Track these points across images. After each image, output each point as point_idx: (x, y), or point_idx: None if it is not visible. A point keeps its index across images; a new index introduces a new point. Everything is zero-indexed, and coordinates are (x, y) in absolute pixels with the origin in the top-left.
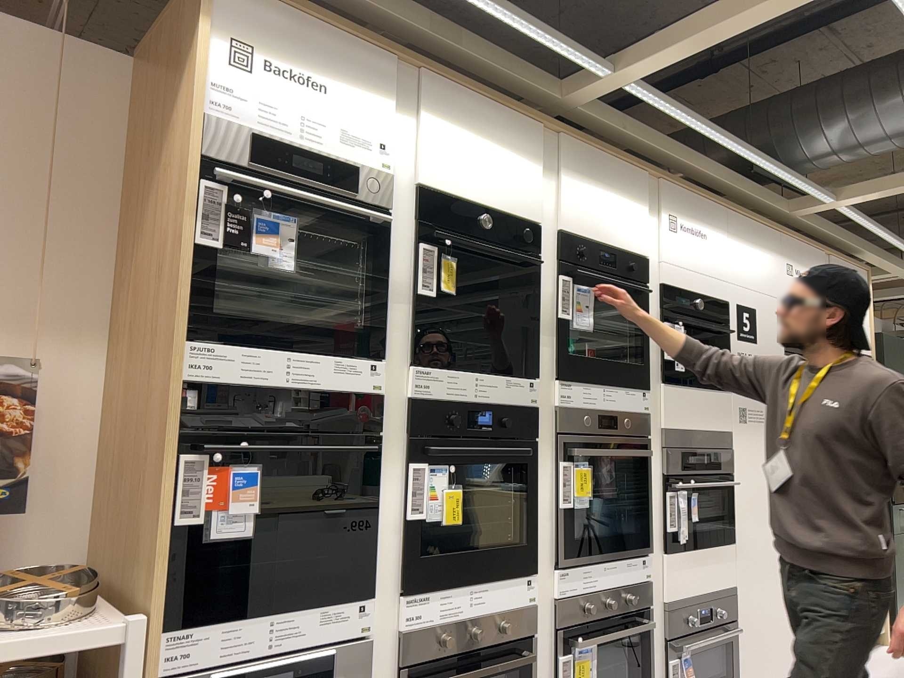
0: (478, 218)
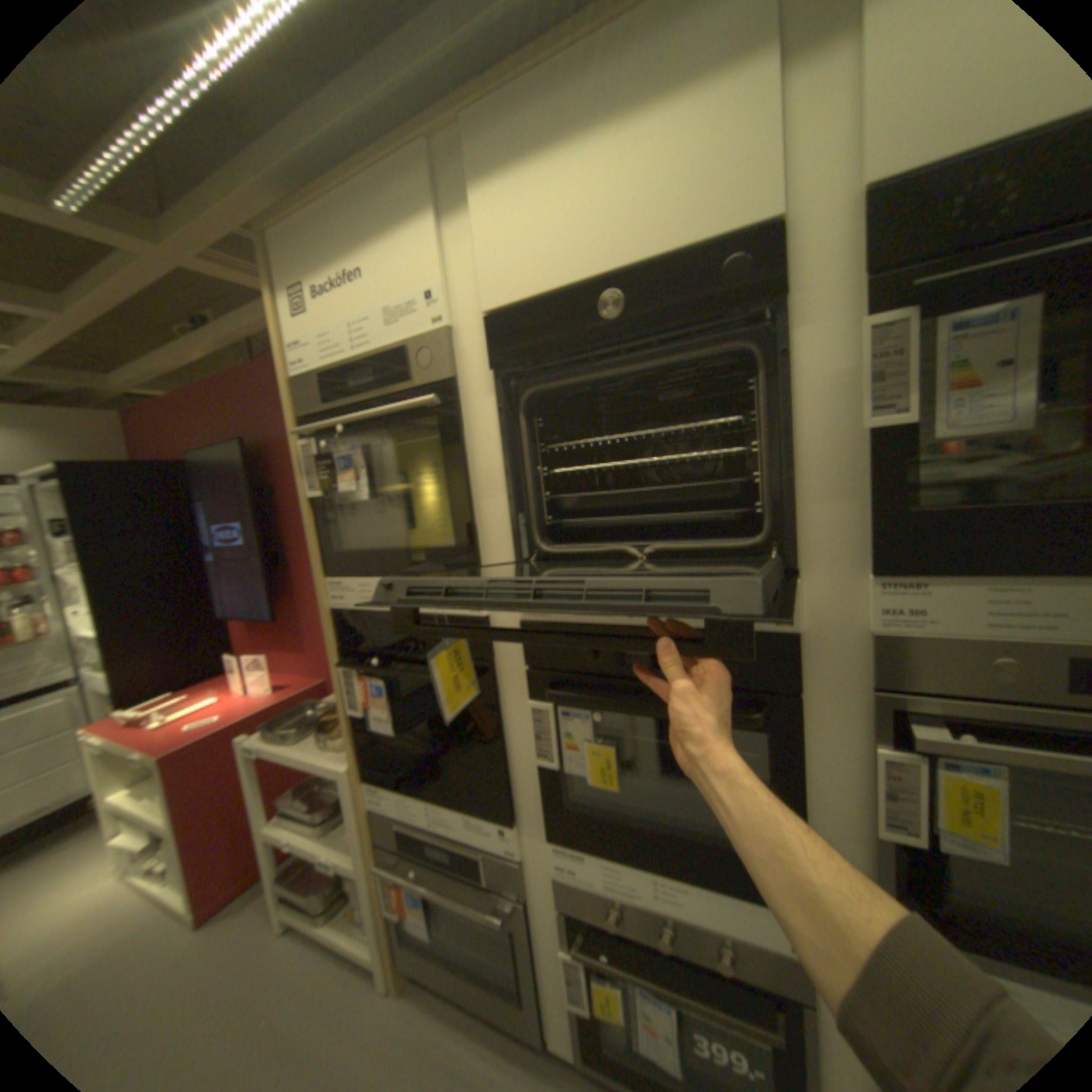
0: (600, 297)
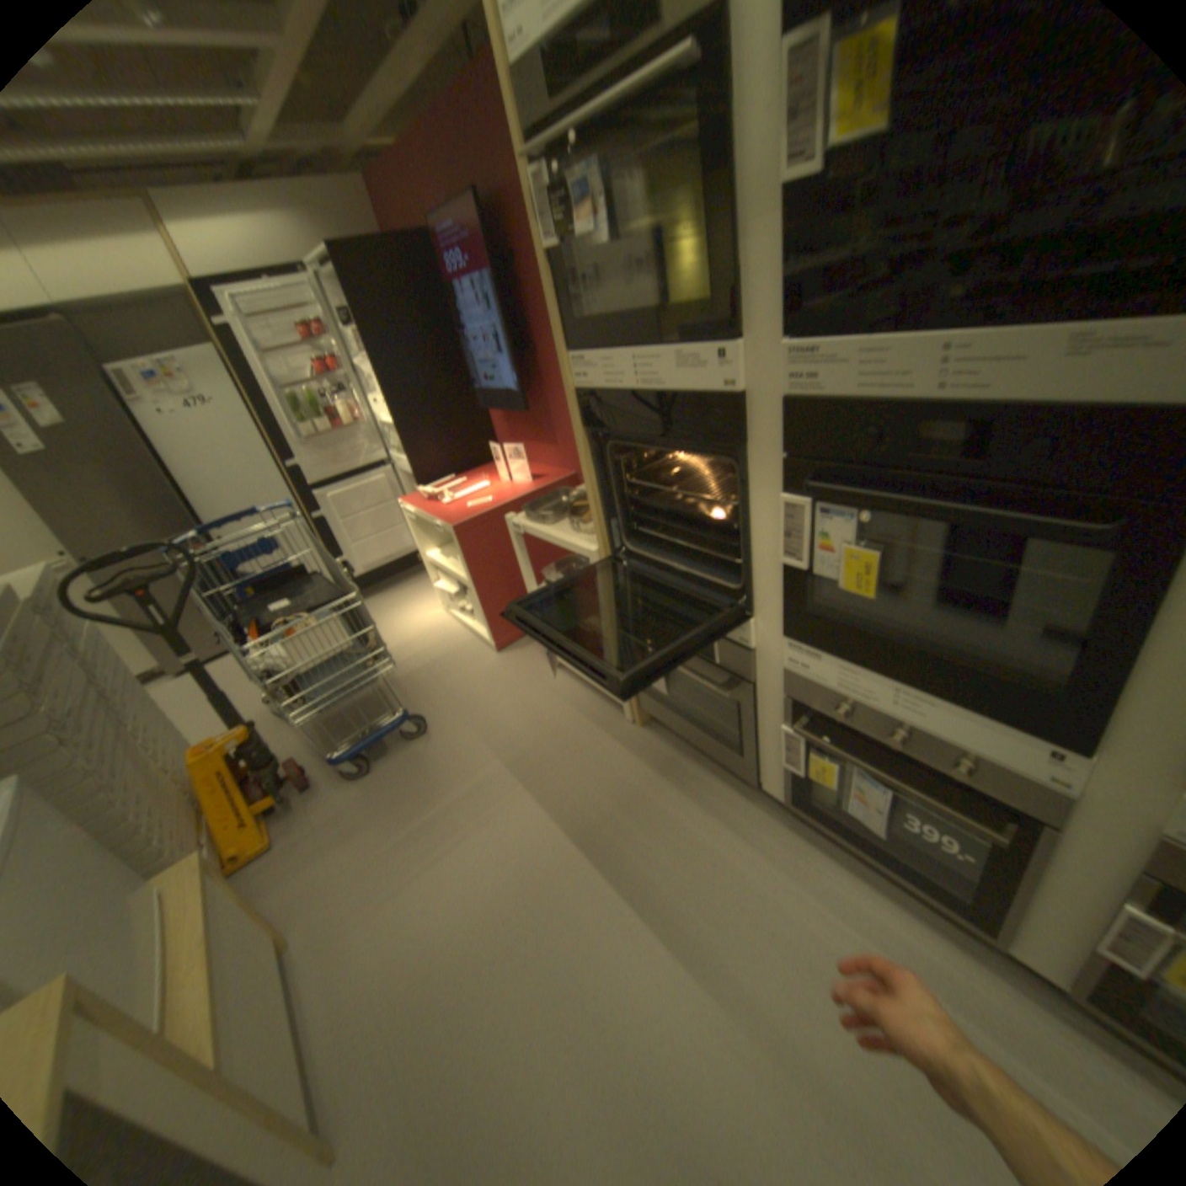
0: None
